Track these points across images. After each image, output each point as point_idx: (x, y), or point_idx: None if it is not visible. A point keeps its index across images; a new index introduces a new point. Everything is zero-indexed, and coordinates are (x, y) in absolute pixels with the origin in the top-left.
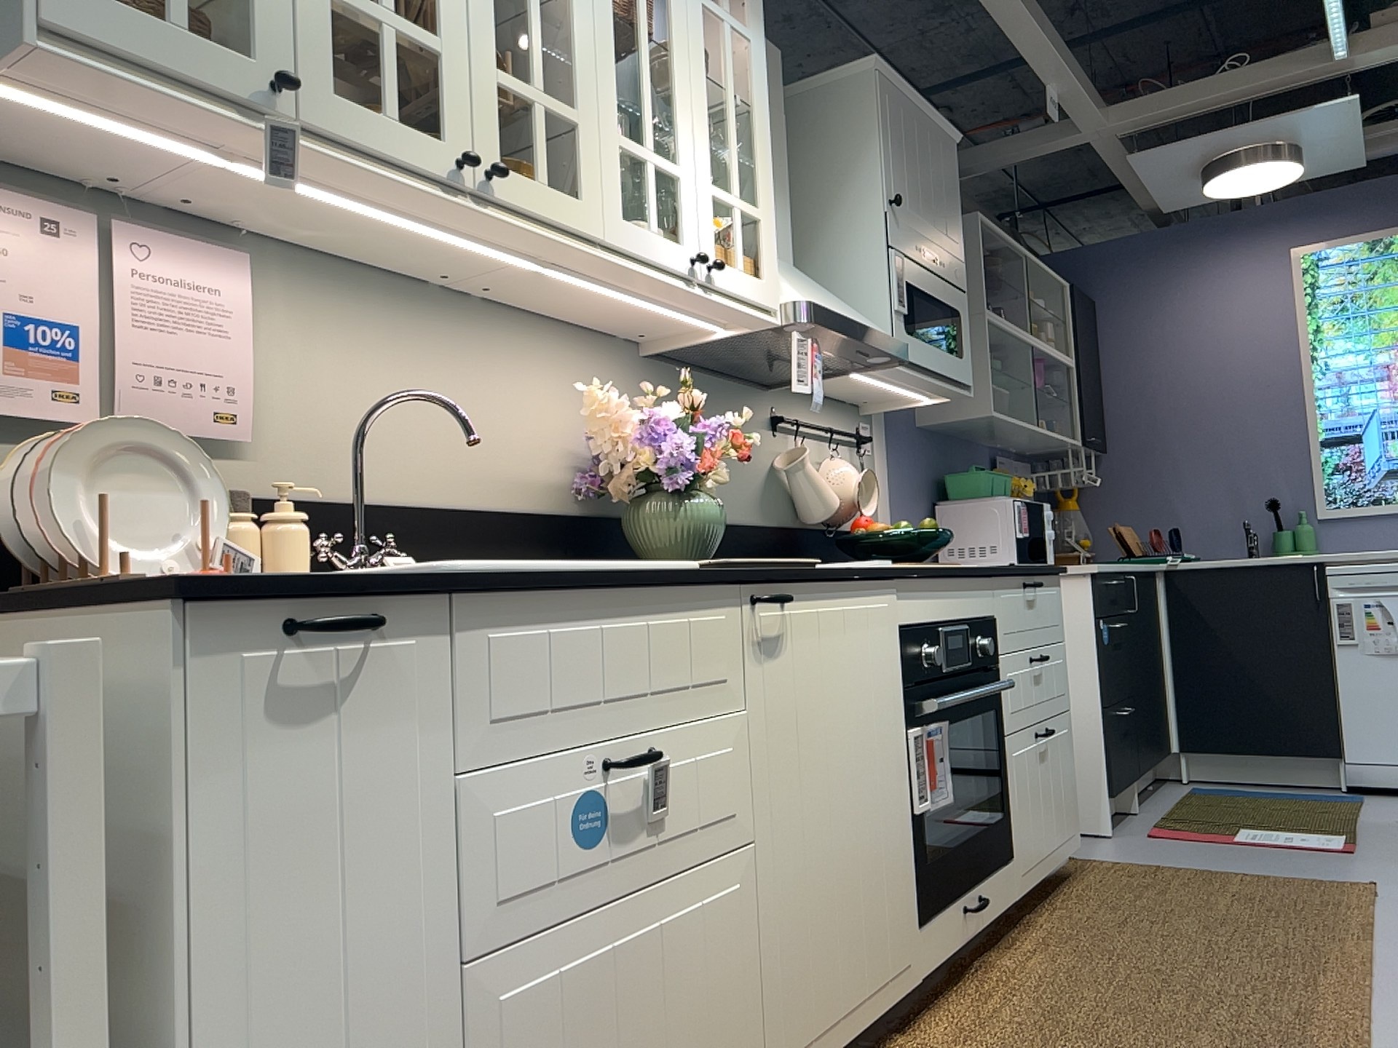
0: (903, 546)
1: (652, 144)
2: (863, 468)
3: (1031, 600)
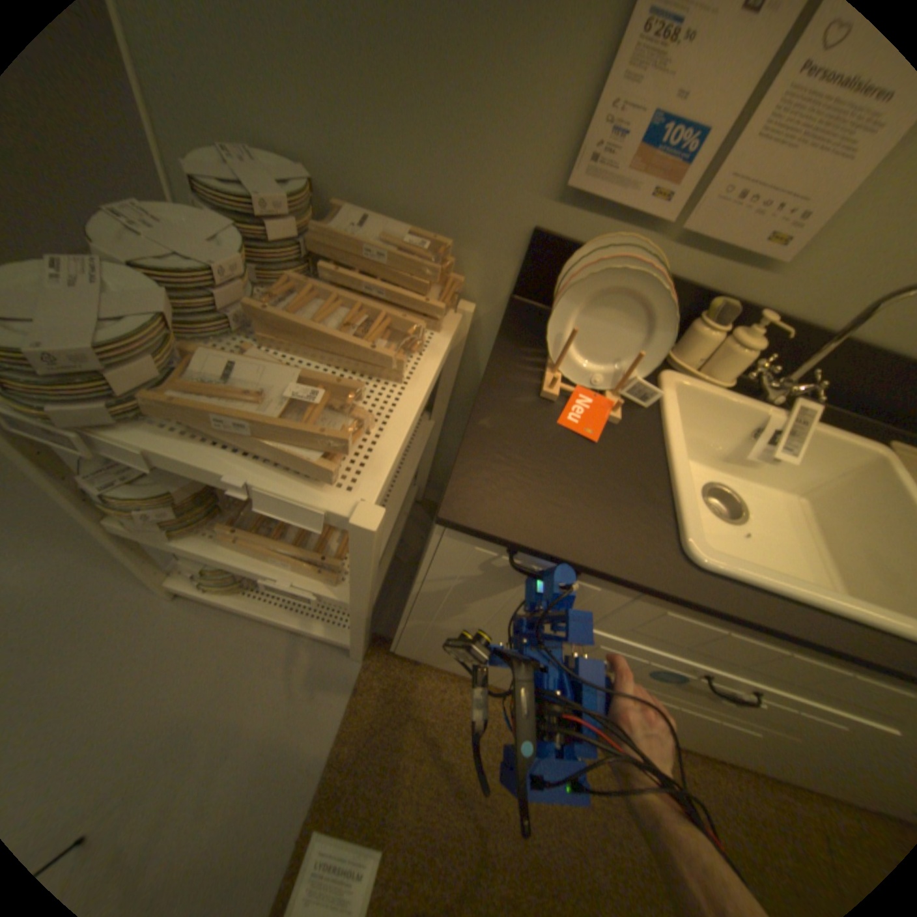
0: None
1: None
2: None
3: None
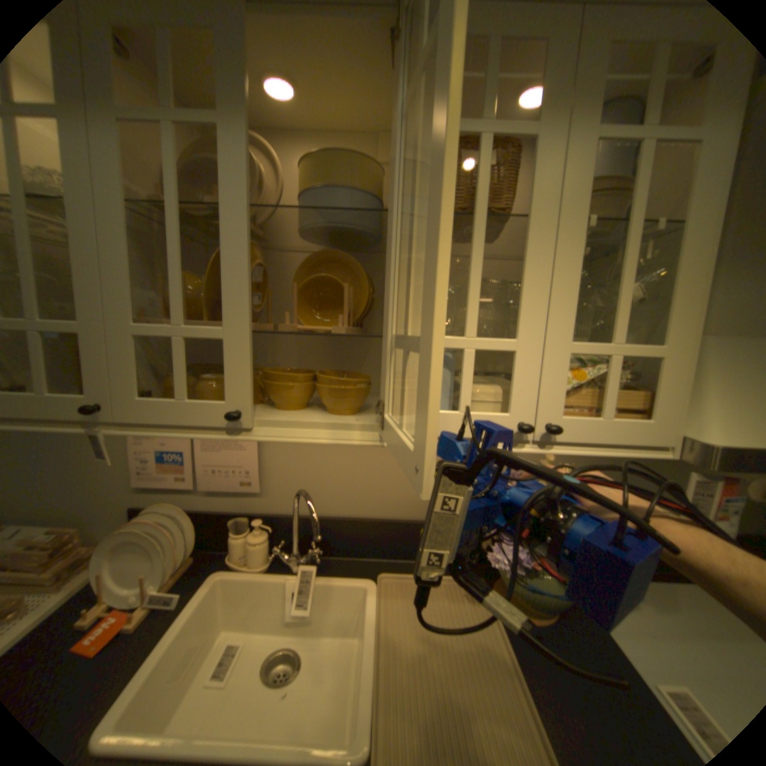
0: None
1: (473, 329)
2: None
3: None
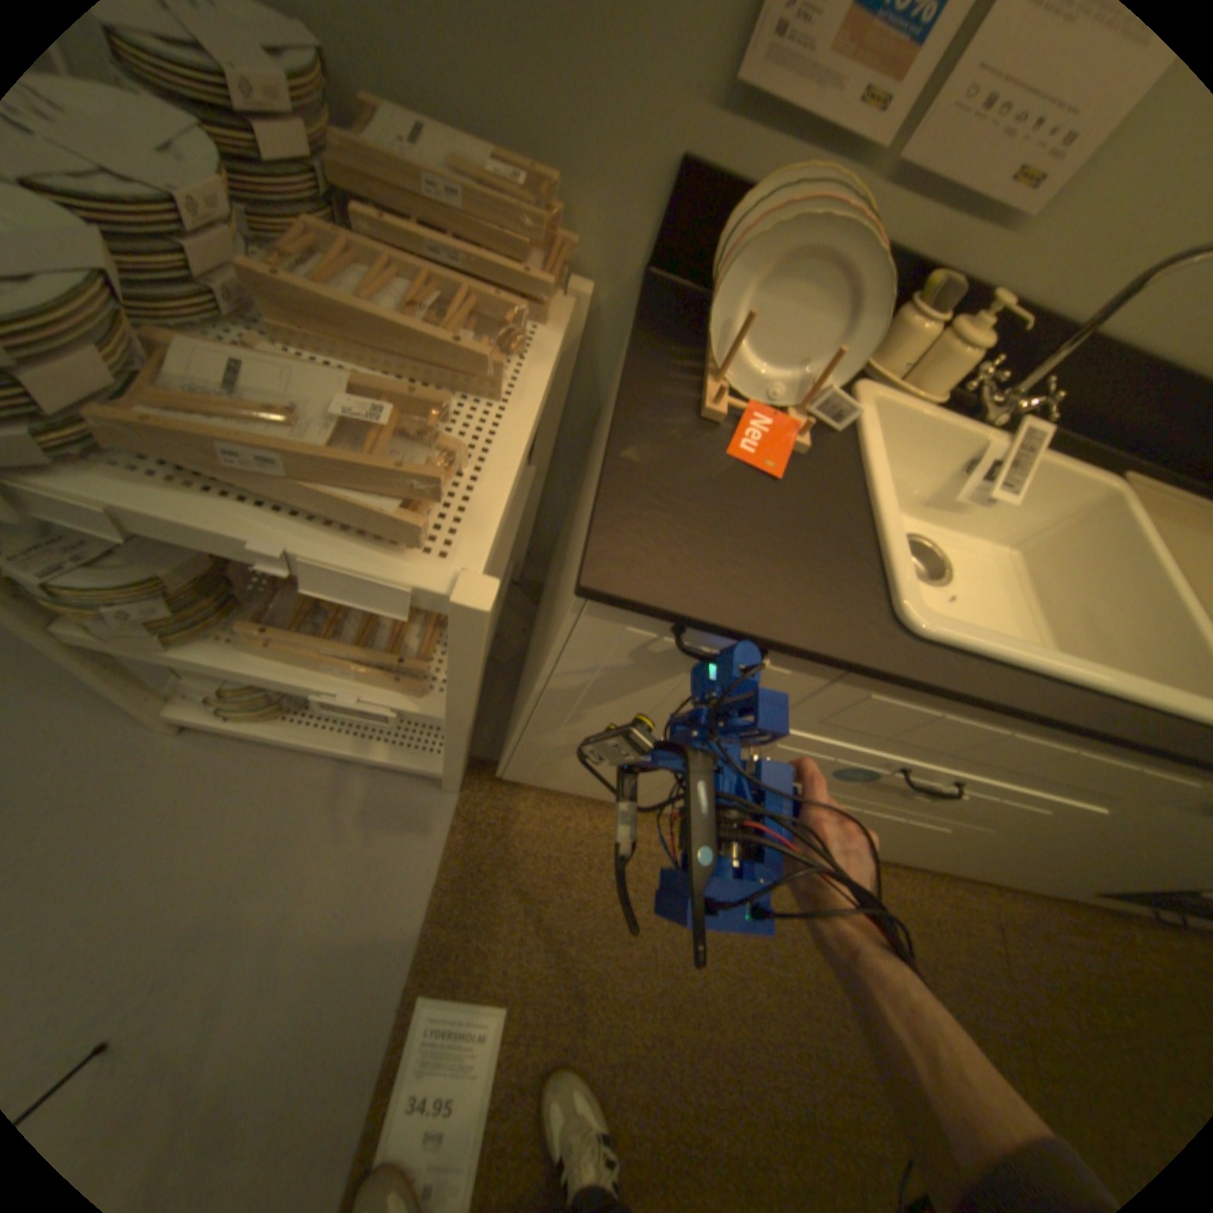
0: None
1: None
2: None
3: None
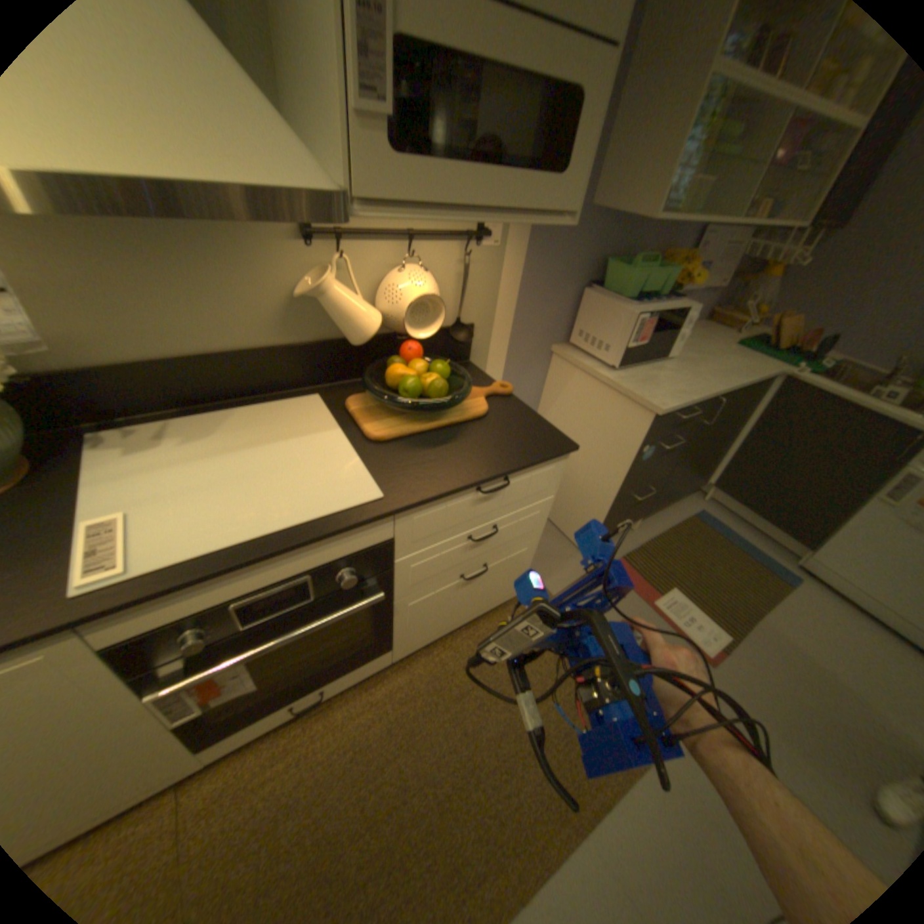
0: (405, 398)
1: None
2: (462, 269)
3: (485, 496)
